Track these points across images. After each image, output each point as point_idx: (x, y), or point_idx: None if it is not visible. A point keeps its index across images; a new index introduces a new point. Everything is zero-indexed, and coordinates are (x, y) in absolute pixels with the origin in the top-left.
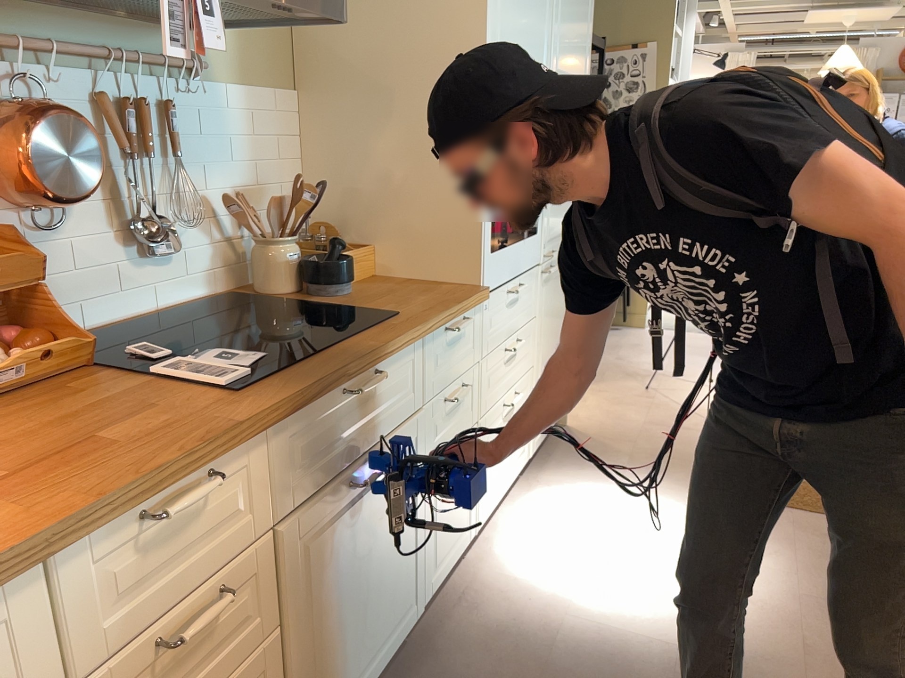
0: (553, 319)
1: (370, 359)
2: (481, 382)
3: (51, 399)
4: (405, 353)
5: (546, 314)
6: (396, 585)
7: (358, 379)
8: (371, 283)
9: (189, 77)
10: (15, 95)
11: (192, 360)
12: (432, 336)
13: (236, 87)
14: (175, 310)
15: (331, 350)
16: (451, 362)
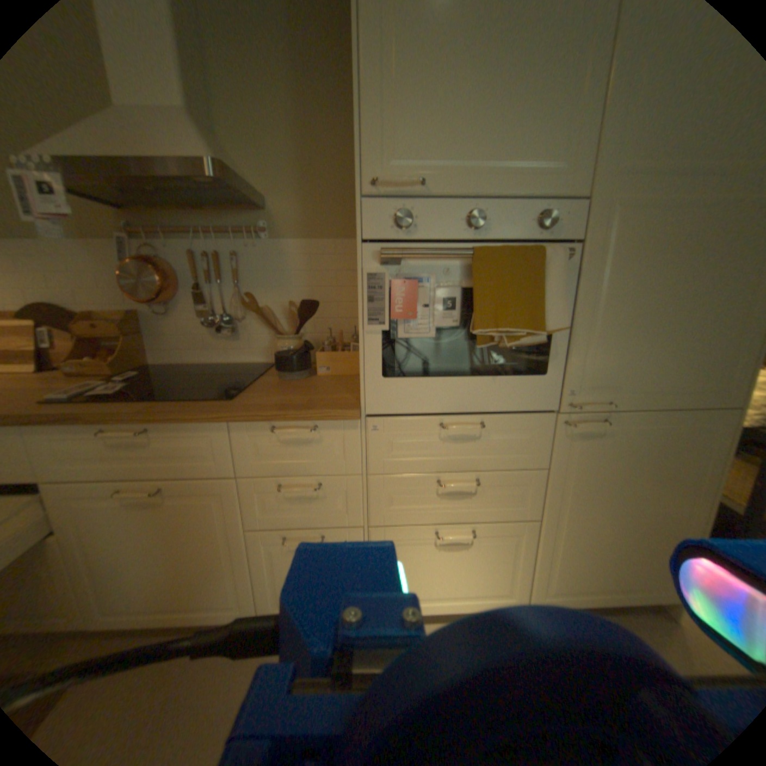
0: (619, 487)
1: (112, 418)
2: (369, 494)
3: (57, 383)
4: (191, 430)
5: (586, 475)
6: (205, 589)
7: (119, 430)
8: (332, 379)
9: (253, 236)
10: (135, 253)
11: (95, 385)
12: (244, 428)
13: (292, 239)
14: (235, 366)
15: (124, 404)
16: (292, 459)
